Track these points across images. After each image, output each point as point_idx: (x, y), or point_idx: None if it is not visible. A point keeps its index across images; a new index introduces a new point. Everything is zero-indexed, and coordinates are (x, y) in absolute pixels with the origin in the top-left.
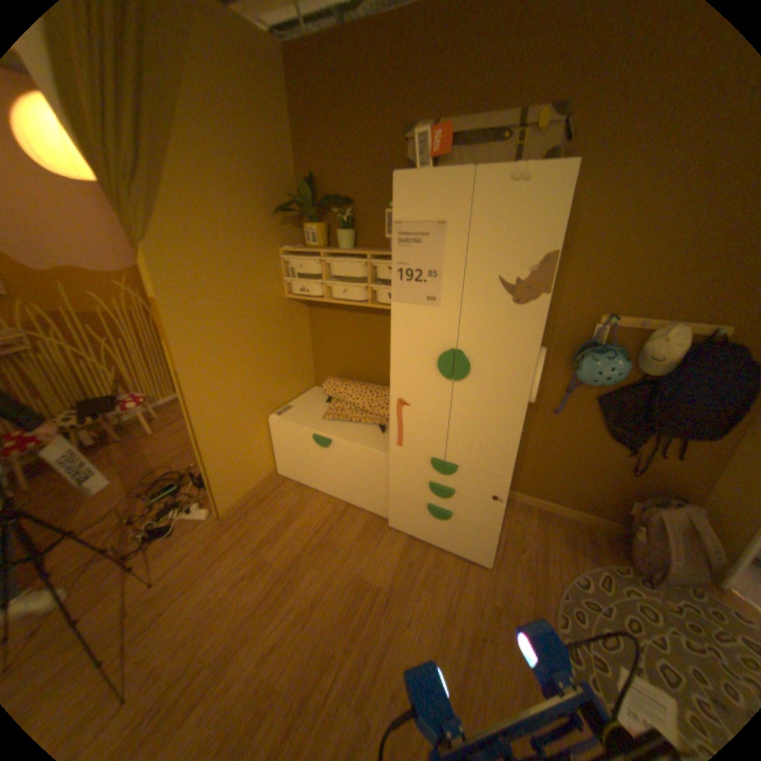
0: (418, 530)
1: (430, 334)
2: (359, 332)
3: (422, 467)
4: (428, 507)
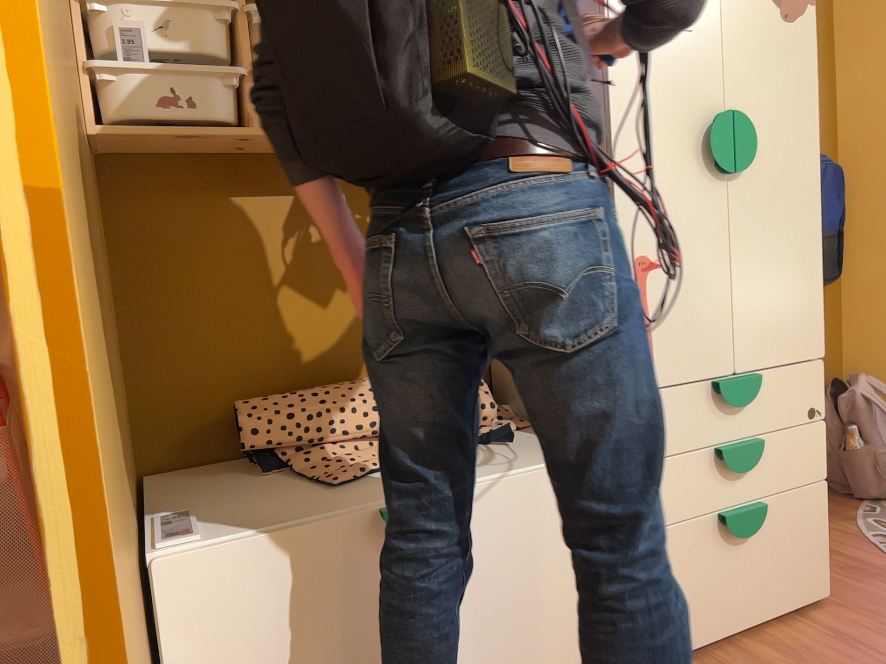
0: (708, 616)
1: (684, 87)
2: (300, 246)
3: (698, 419)
4: (721, 526)
